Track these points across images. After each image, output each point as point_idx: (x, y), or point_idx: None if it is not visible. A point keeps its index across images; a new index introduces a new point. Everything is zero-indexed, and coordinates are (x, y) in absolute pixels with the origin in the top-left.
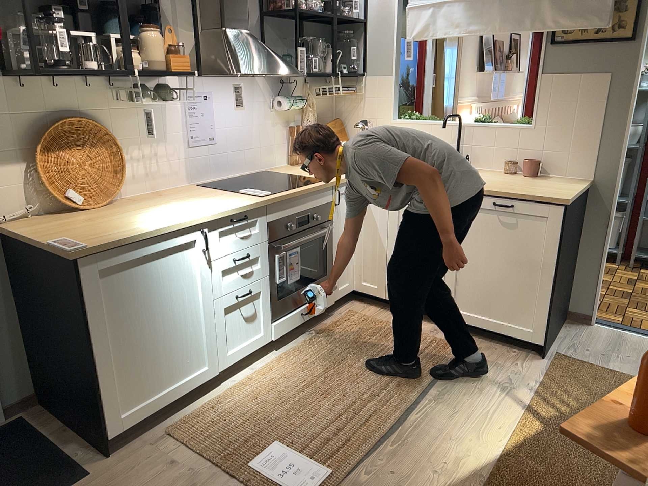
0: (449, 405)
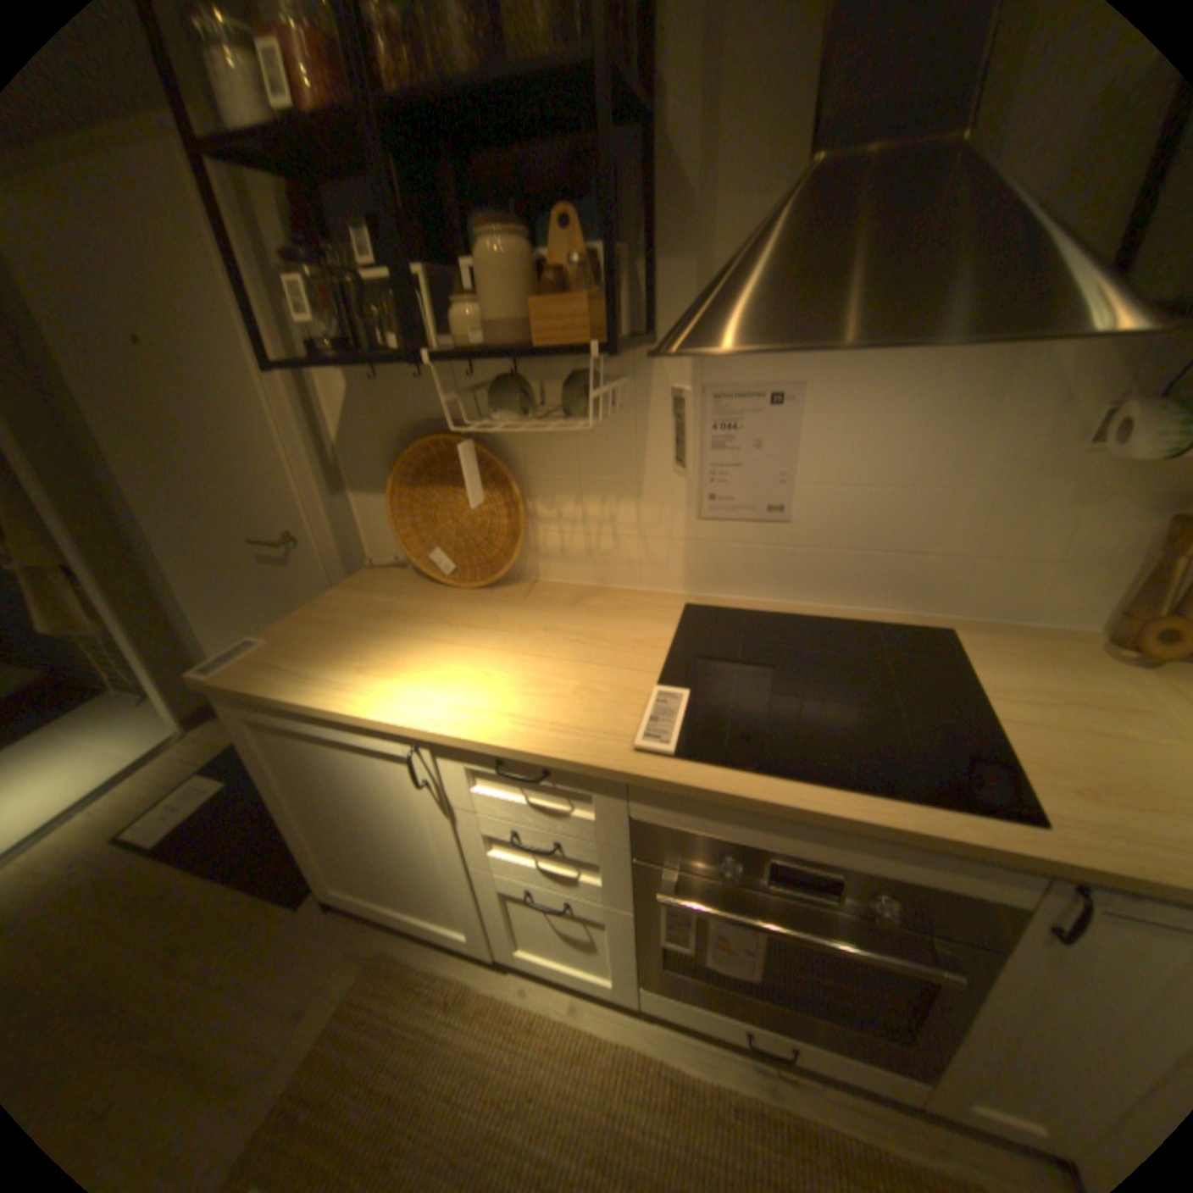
0: None
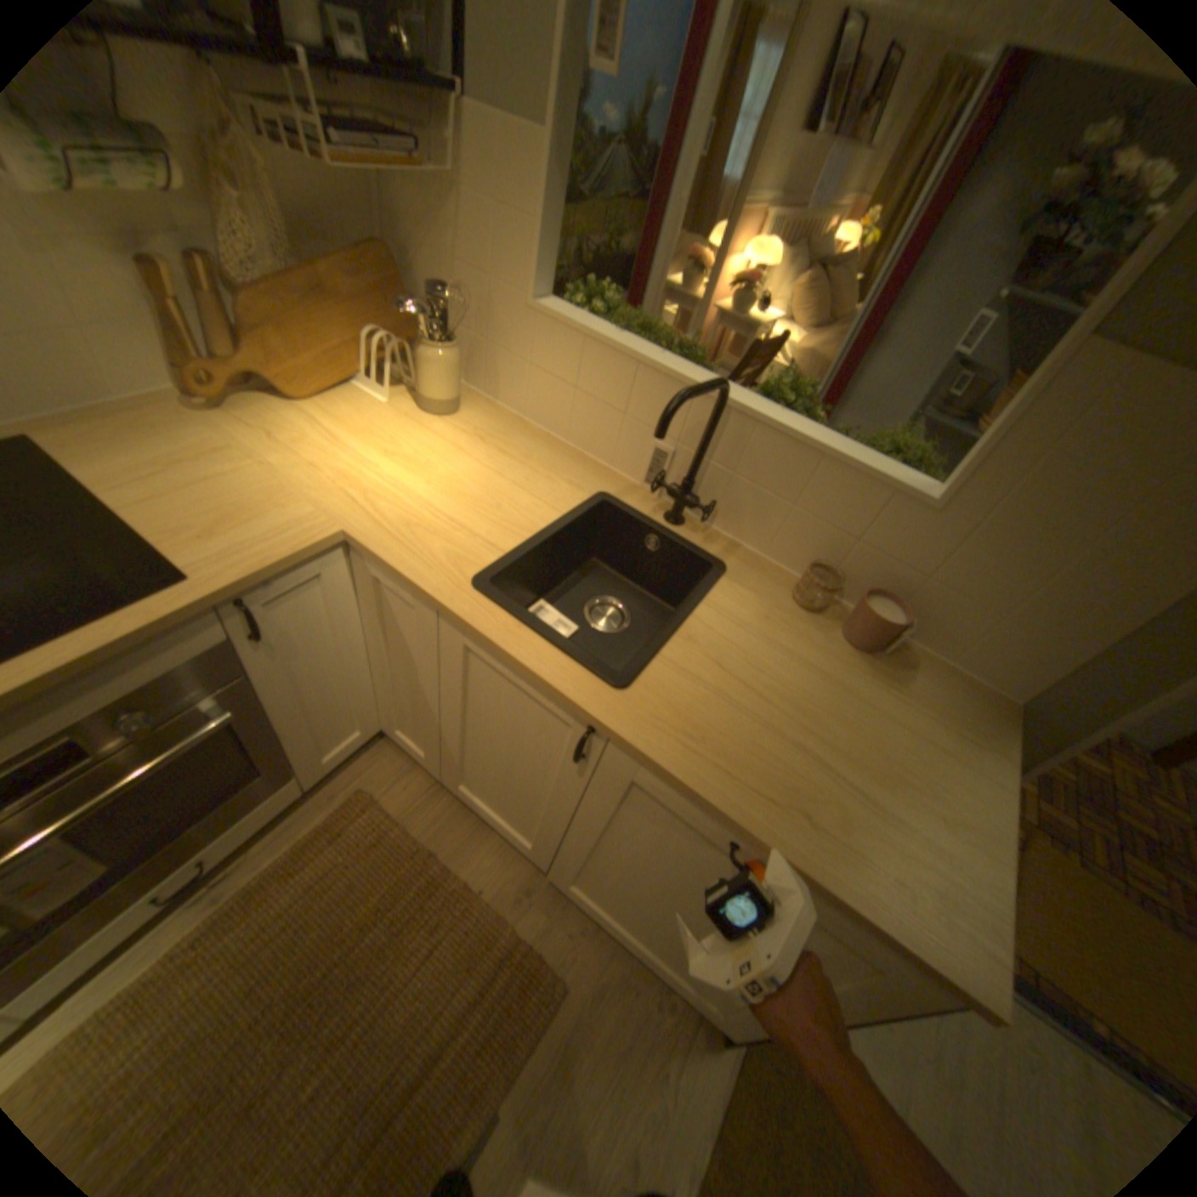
0: None
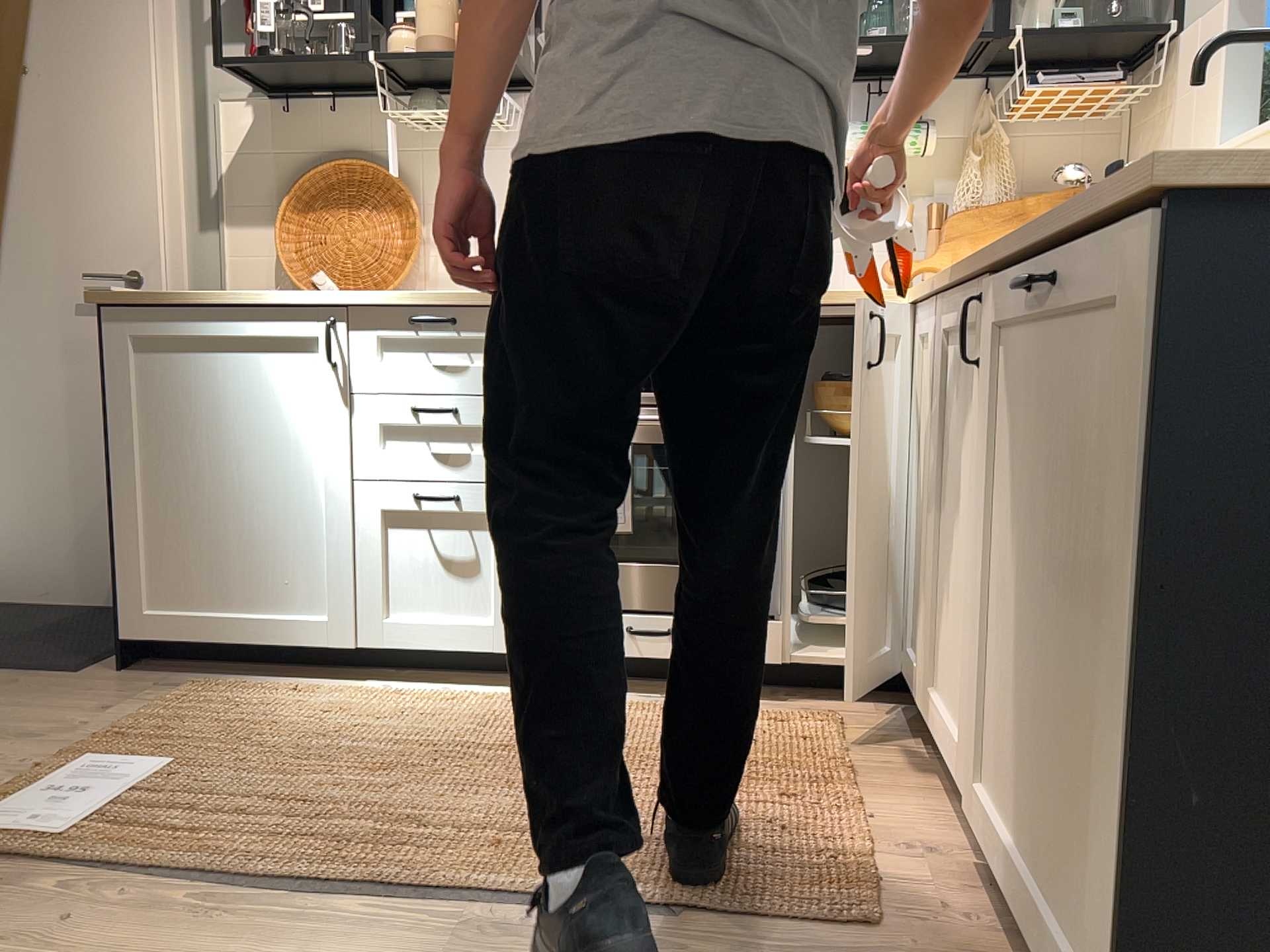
0: None
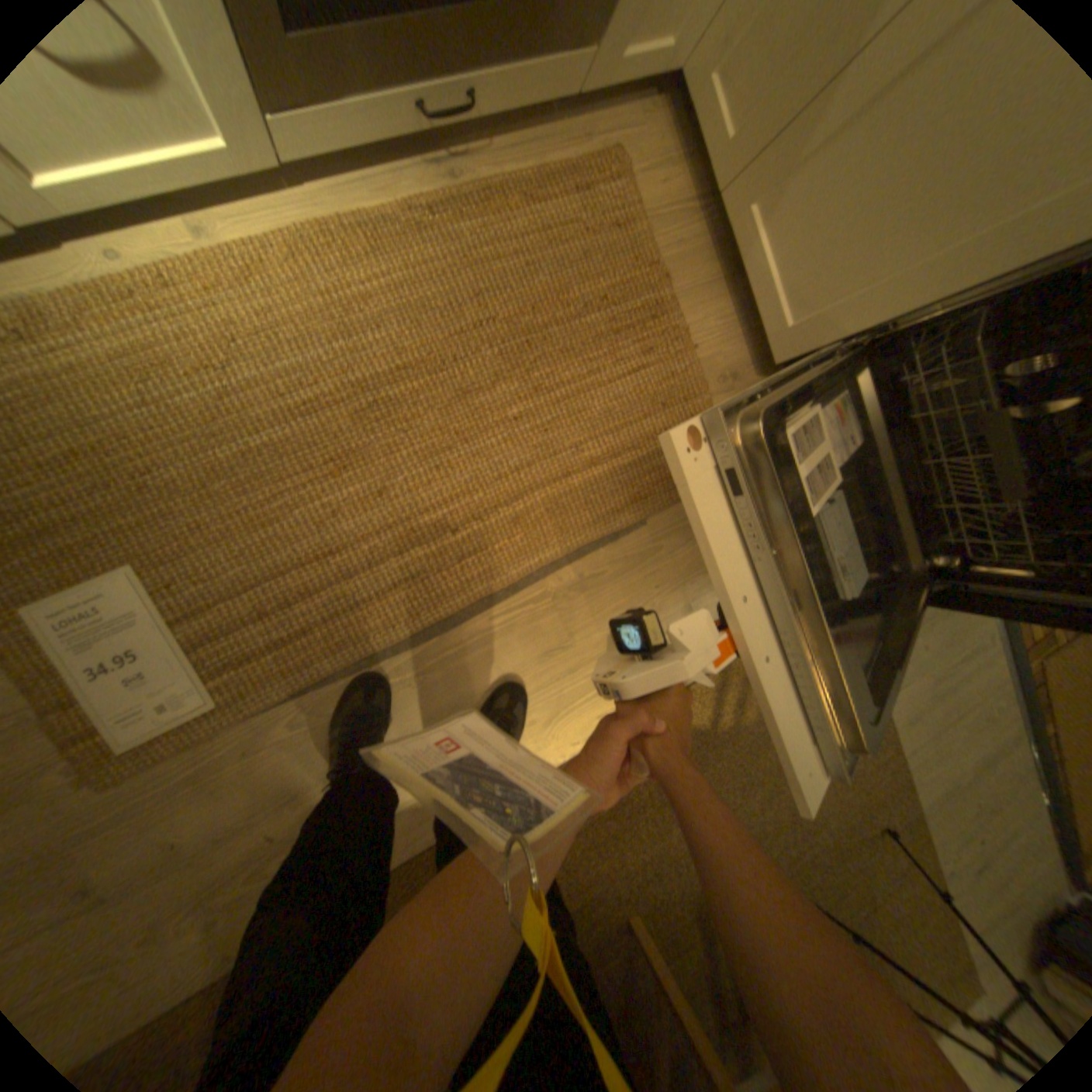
0: (567, 621)
